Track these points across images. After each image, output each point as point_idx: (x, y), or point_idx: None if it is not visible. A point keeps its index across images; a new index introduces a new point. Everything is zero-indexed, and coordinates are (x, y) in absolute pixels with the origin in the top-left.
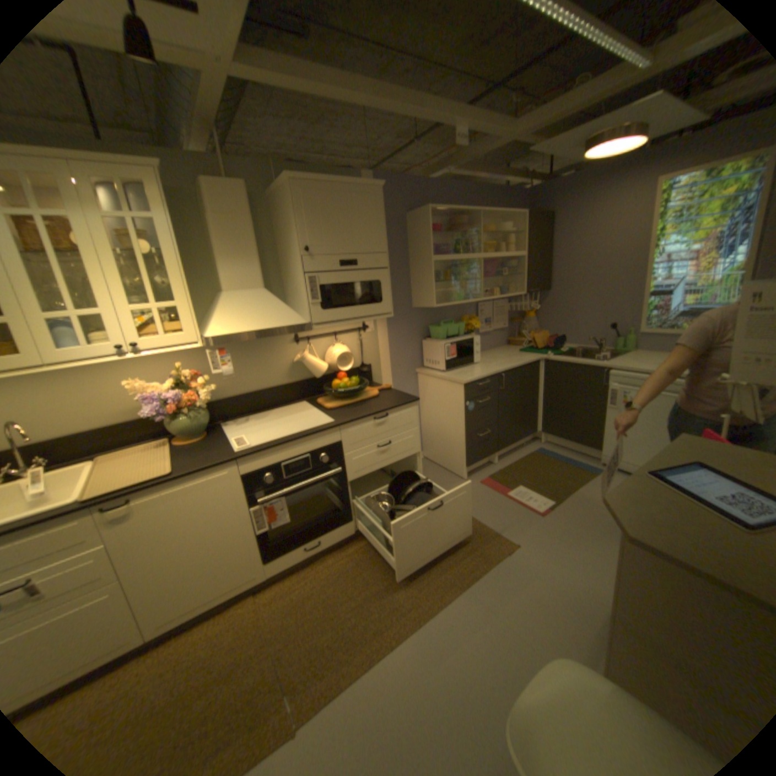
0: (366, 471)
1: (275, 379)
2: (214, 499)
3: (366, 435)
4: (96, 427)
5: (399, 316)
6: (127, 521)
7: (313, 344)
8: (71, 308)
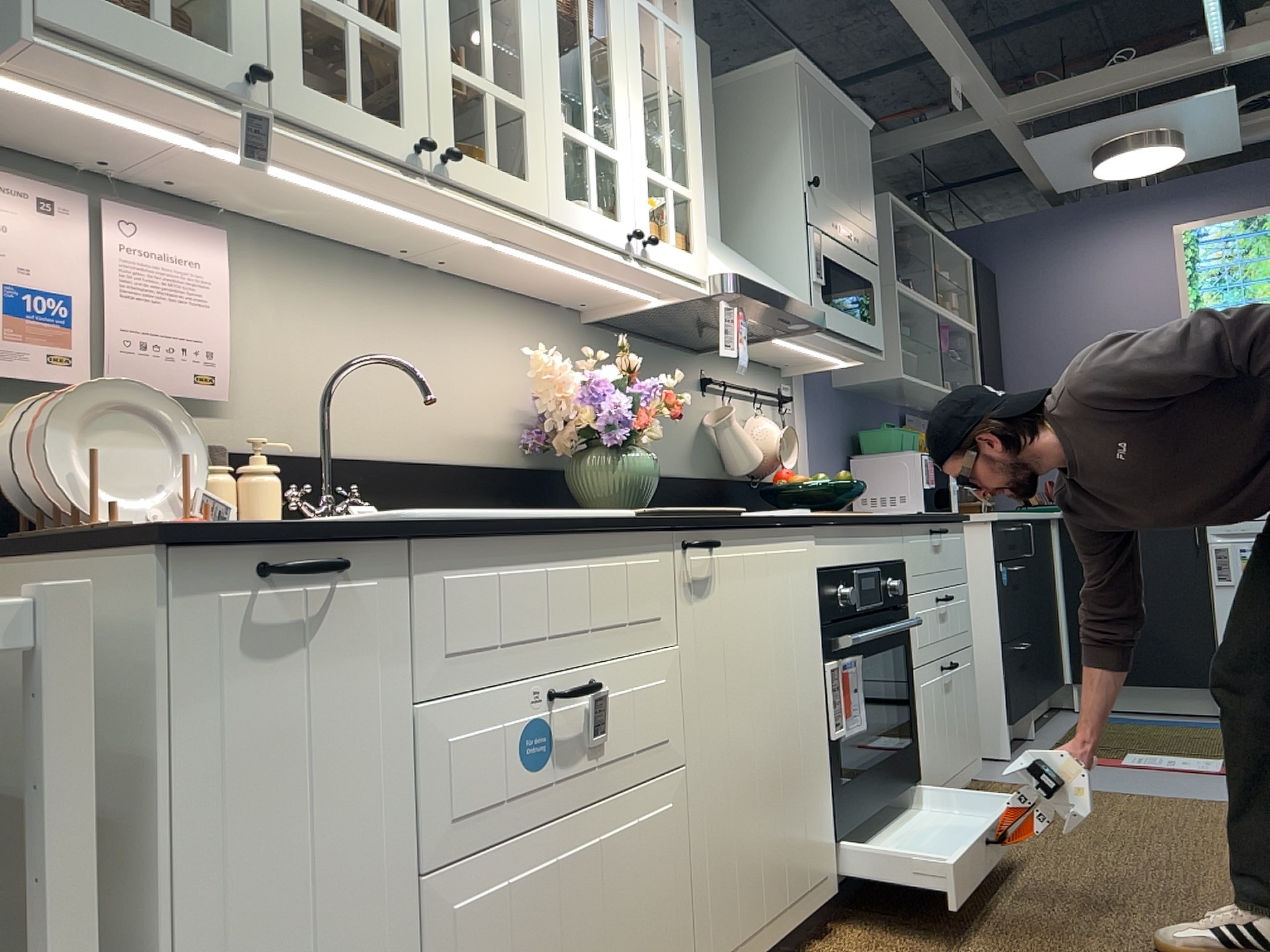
0: (930, 652)
1: (677, 459)
2: (795, 607)
3: (927, 563)
4: (420, 459)
5: (822, 398)
6: (708, 596)
7: (725, 403)
8: (592, 130)
